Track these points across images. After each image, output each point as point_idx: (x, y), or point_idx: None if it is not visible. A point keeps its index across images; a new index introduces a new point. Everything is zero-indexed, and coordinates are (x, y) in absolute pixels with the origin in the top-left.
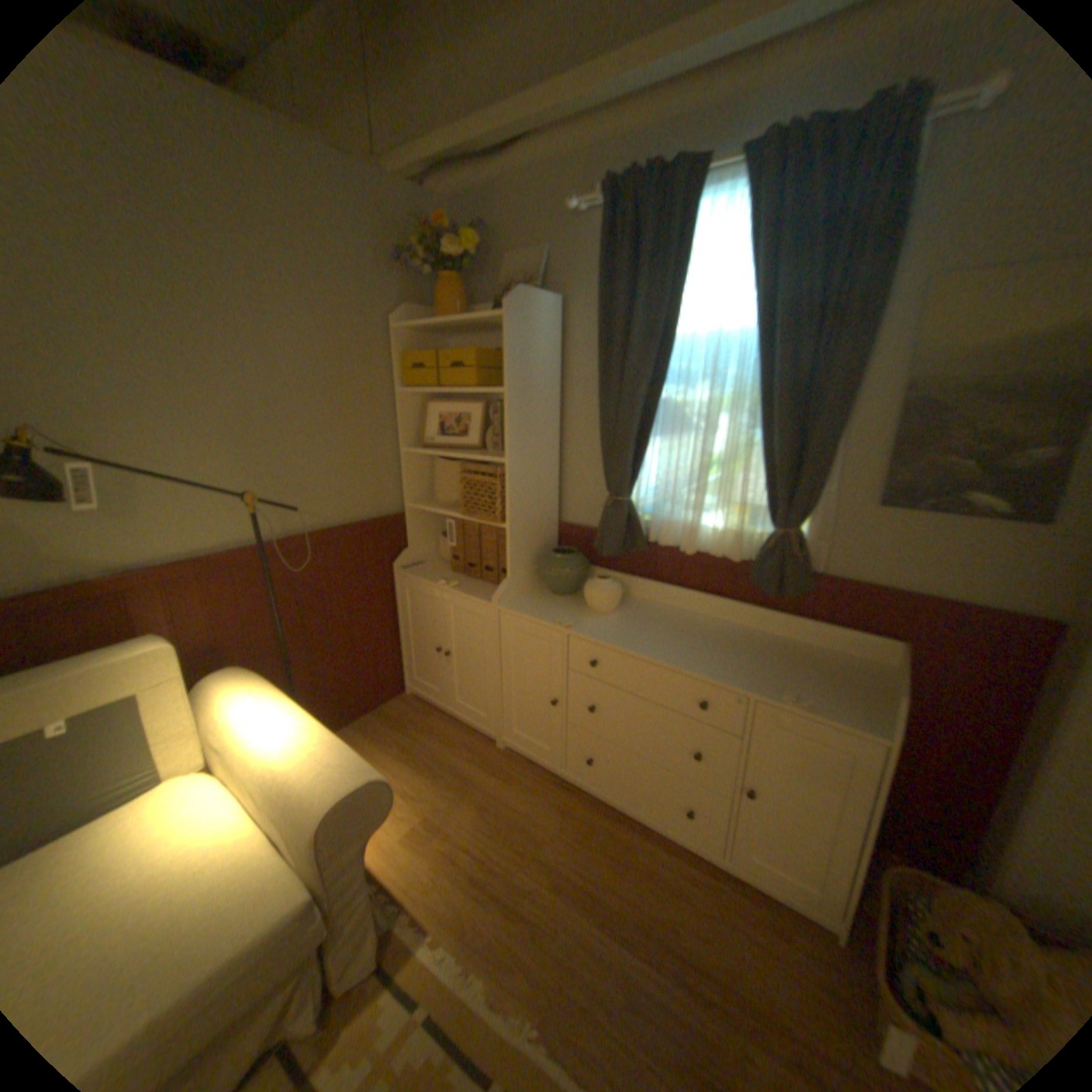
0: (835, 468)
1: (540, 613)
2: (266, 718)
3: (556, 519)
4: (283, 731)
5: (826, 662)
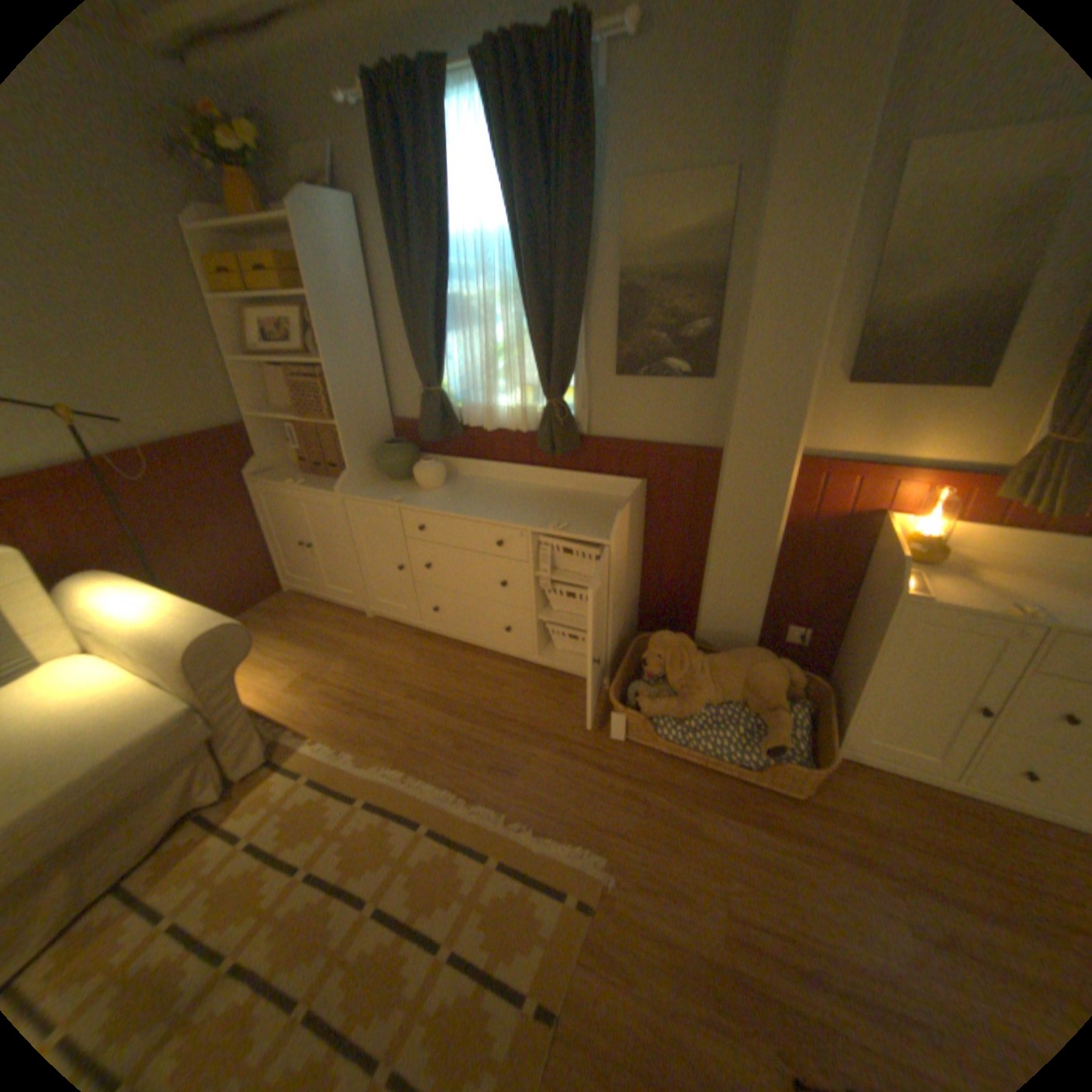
0: (581, 348)
1: (376, 496)
2: (128, 600)
3: (388, 415)
4: (145, 605)
5: (591, 502)
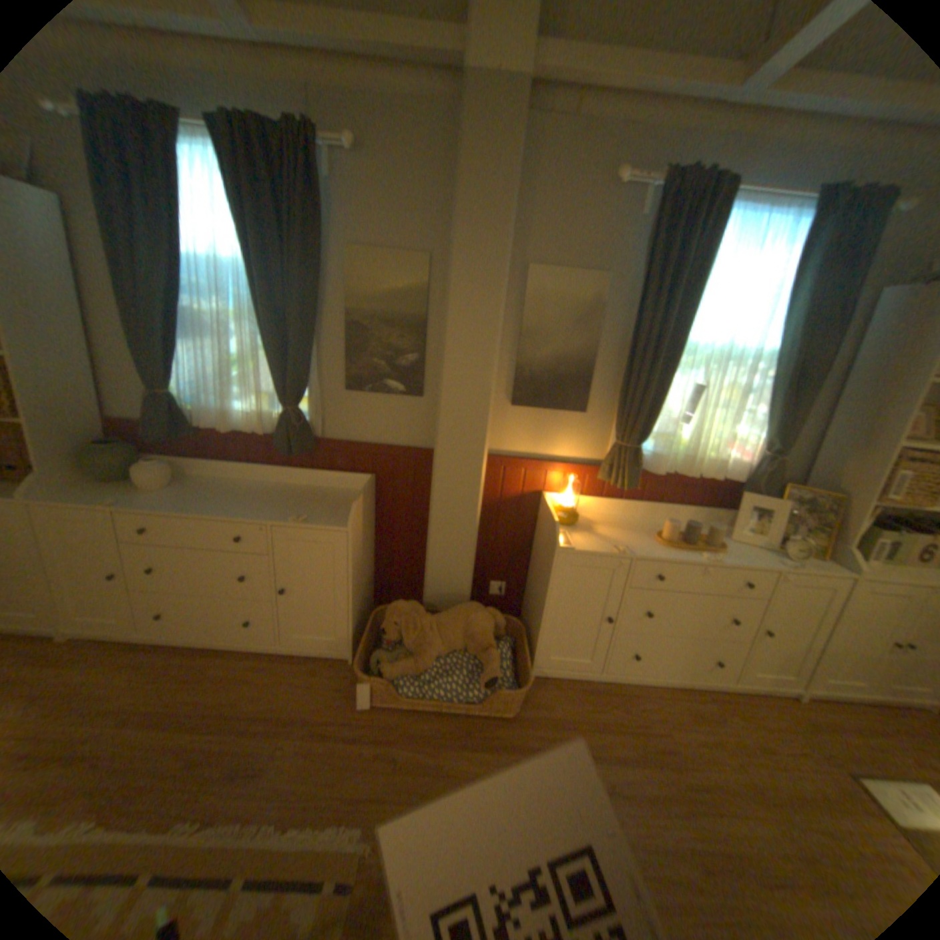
0: (314, 366)
1: (78, 501)
2: None
3: (96, 415)
4: None
5: (328, 496)
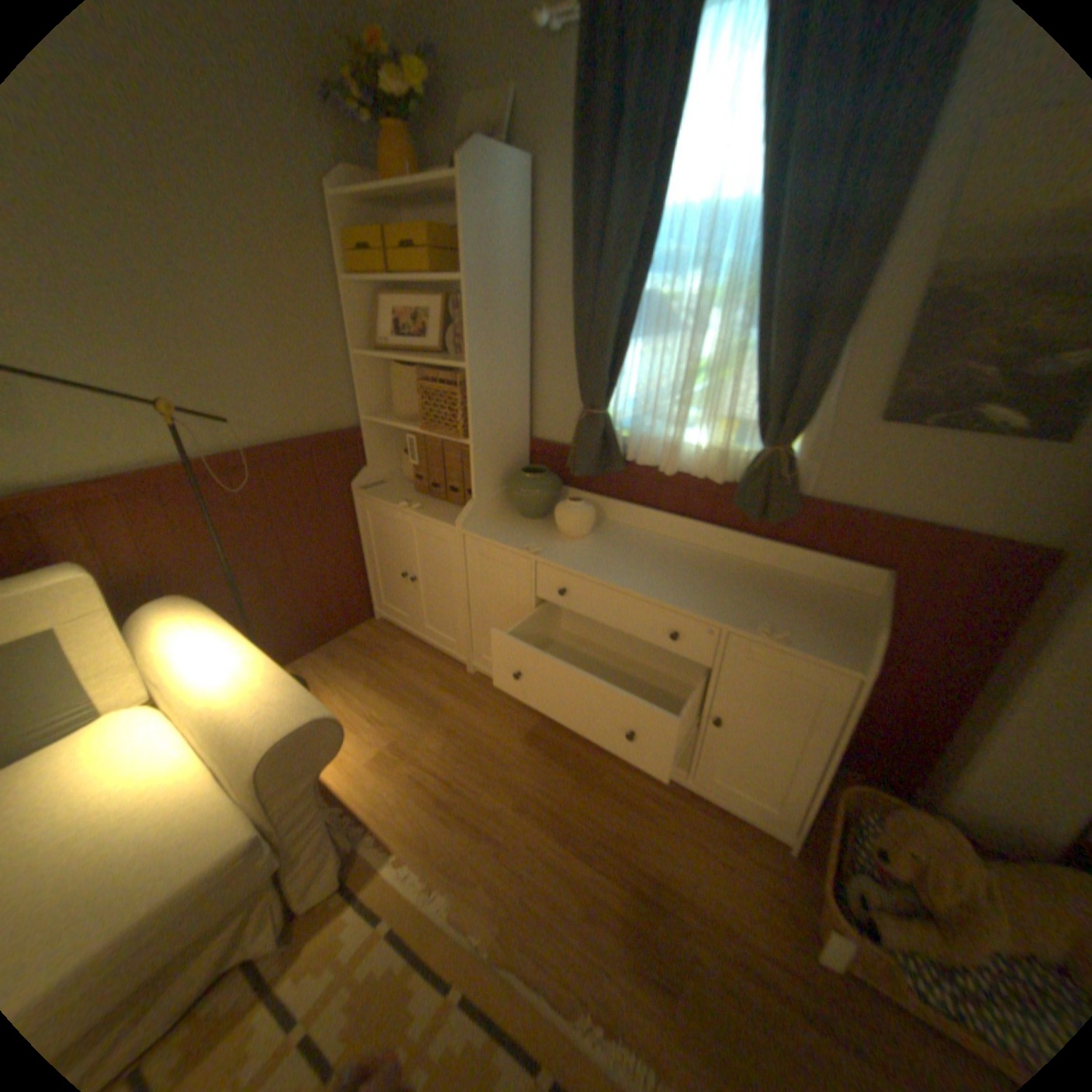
0: (835, 376)
1: (506, 538)
2: (204, 652)
3: (526, 434)
4: (222, 666)
5: (804, 590)
